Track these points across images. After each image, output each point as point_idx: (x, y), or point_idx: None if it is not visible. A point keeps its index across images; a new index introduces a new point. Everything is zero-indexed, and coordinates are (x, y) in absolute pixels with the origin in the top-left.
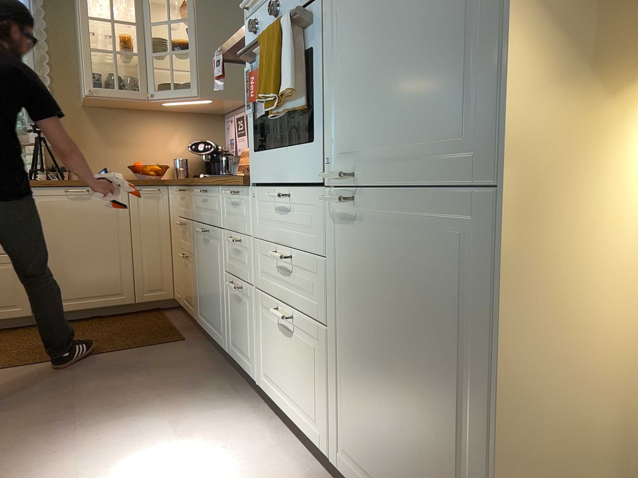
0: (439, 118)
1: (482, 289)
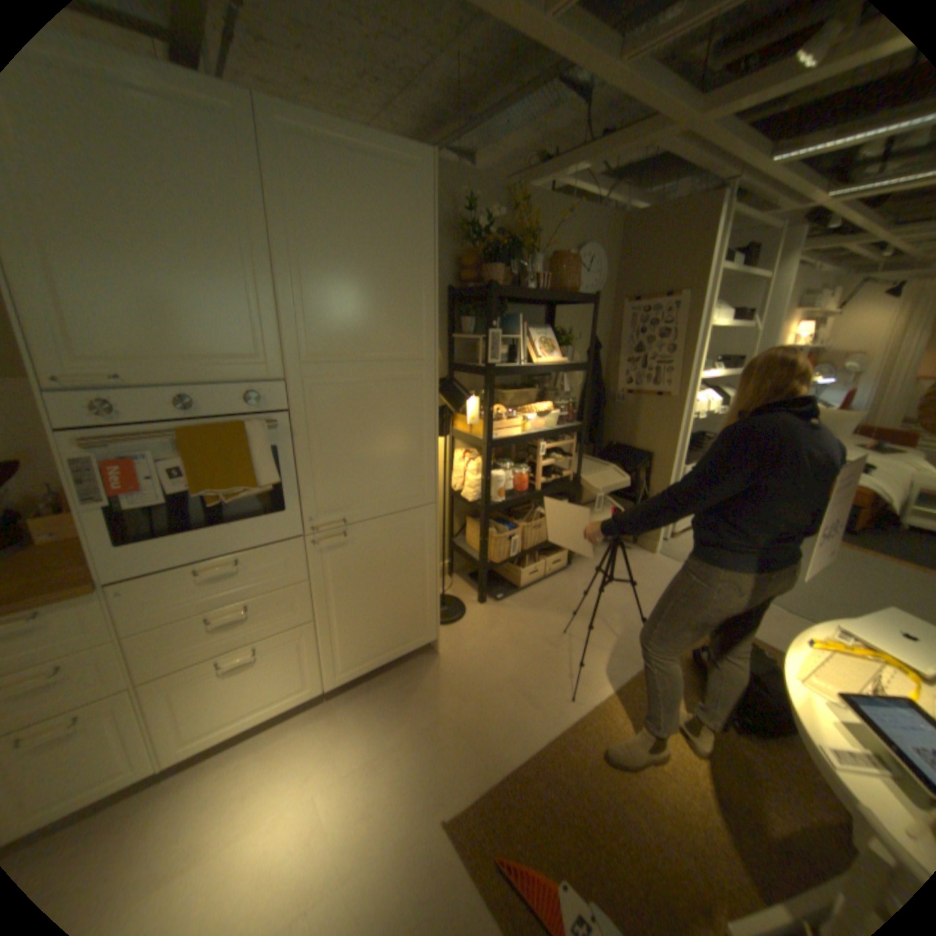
0: (401, 484)
1: (424, 538)
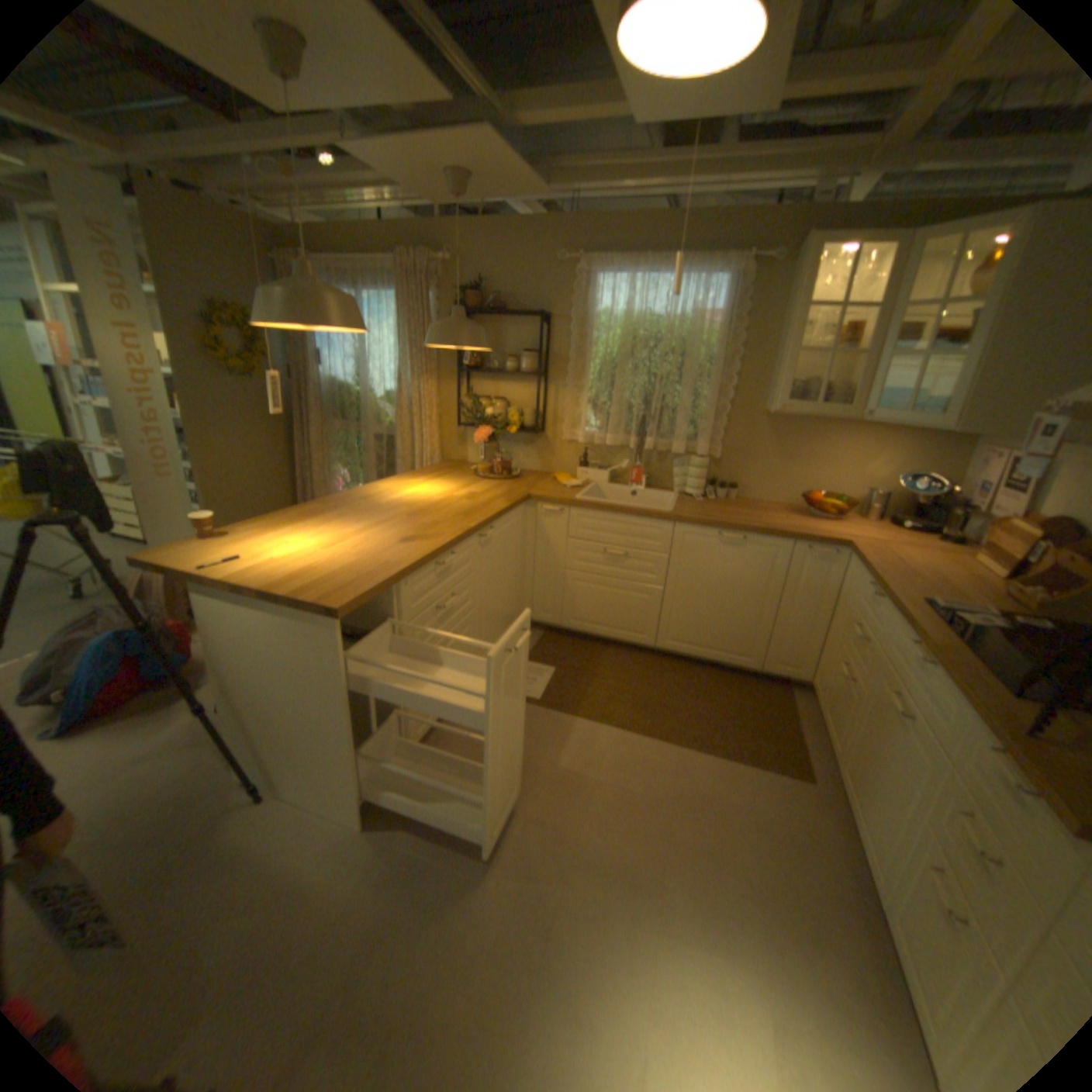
0: None
1: None
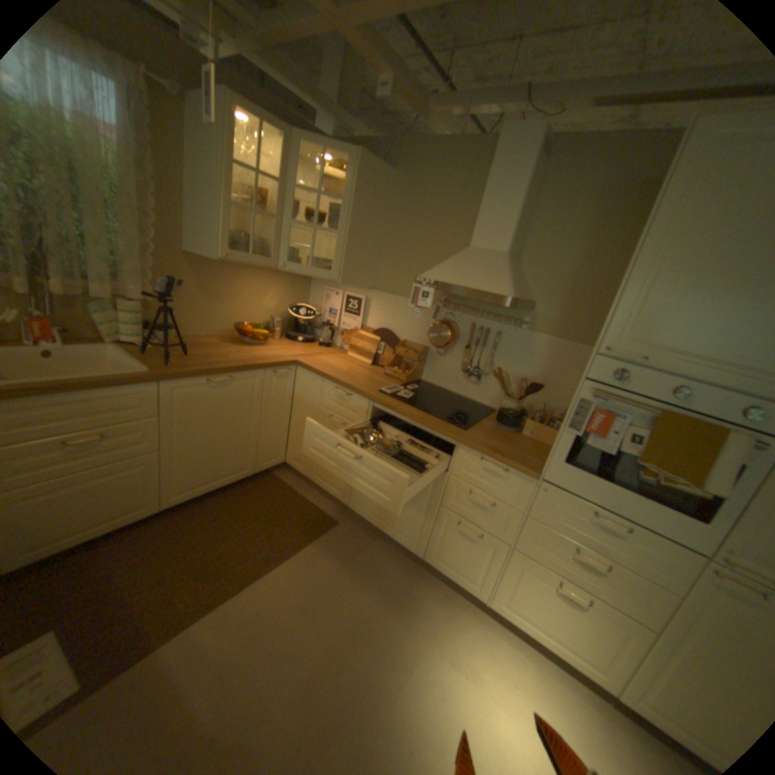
0: None
1: None
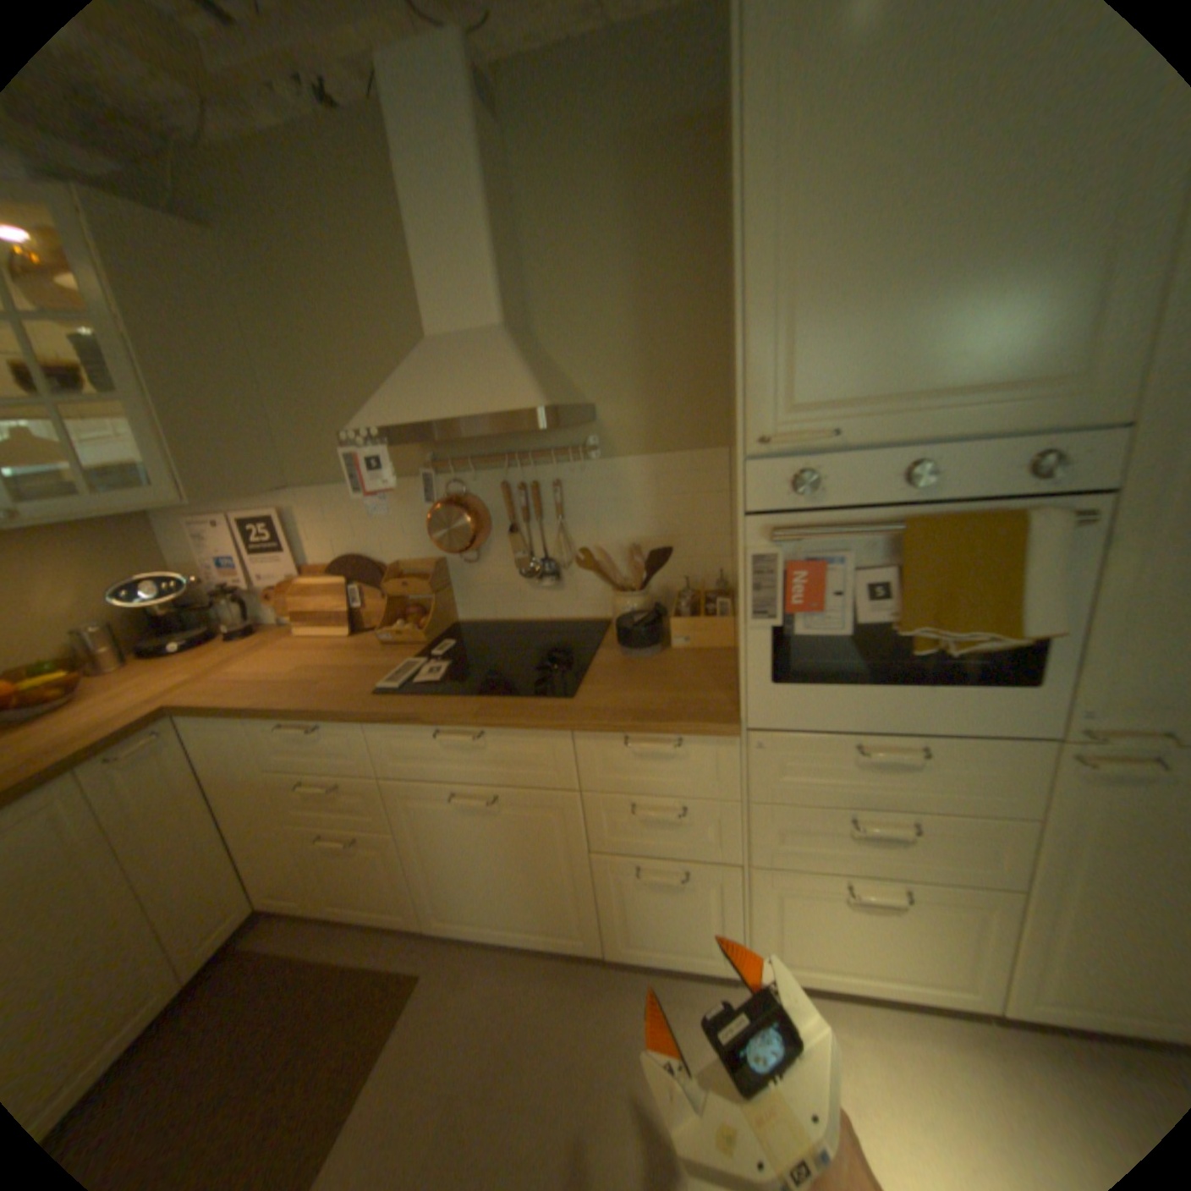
0: None
1: None
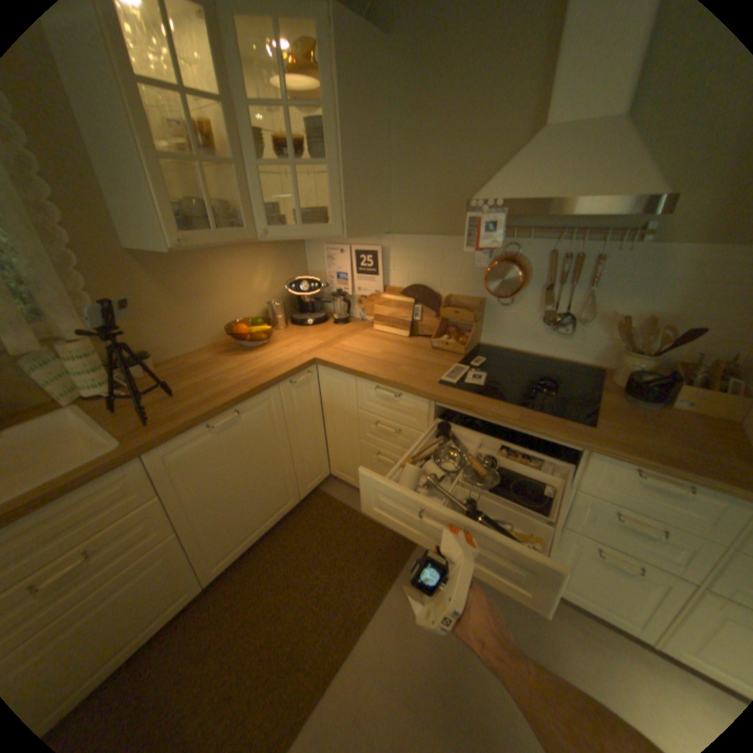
0: None
1: None
